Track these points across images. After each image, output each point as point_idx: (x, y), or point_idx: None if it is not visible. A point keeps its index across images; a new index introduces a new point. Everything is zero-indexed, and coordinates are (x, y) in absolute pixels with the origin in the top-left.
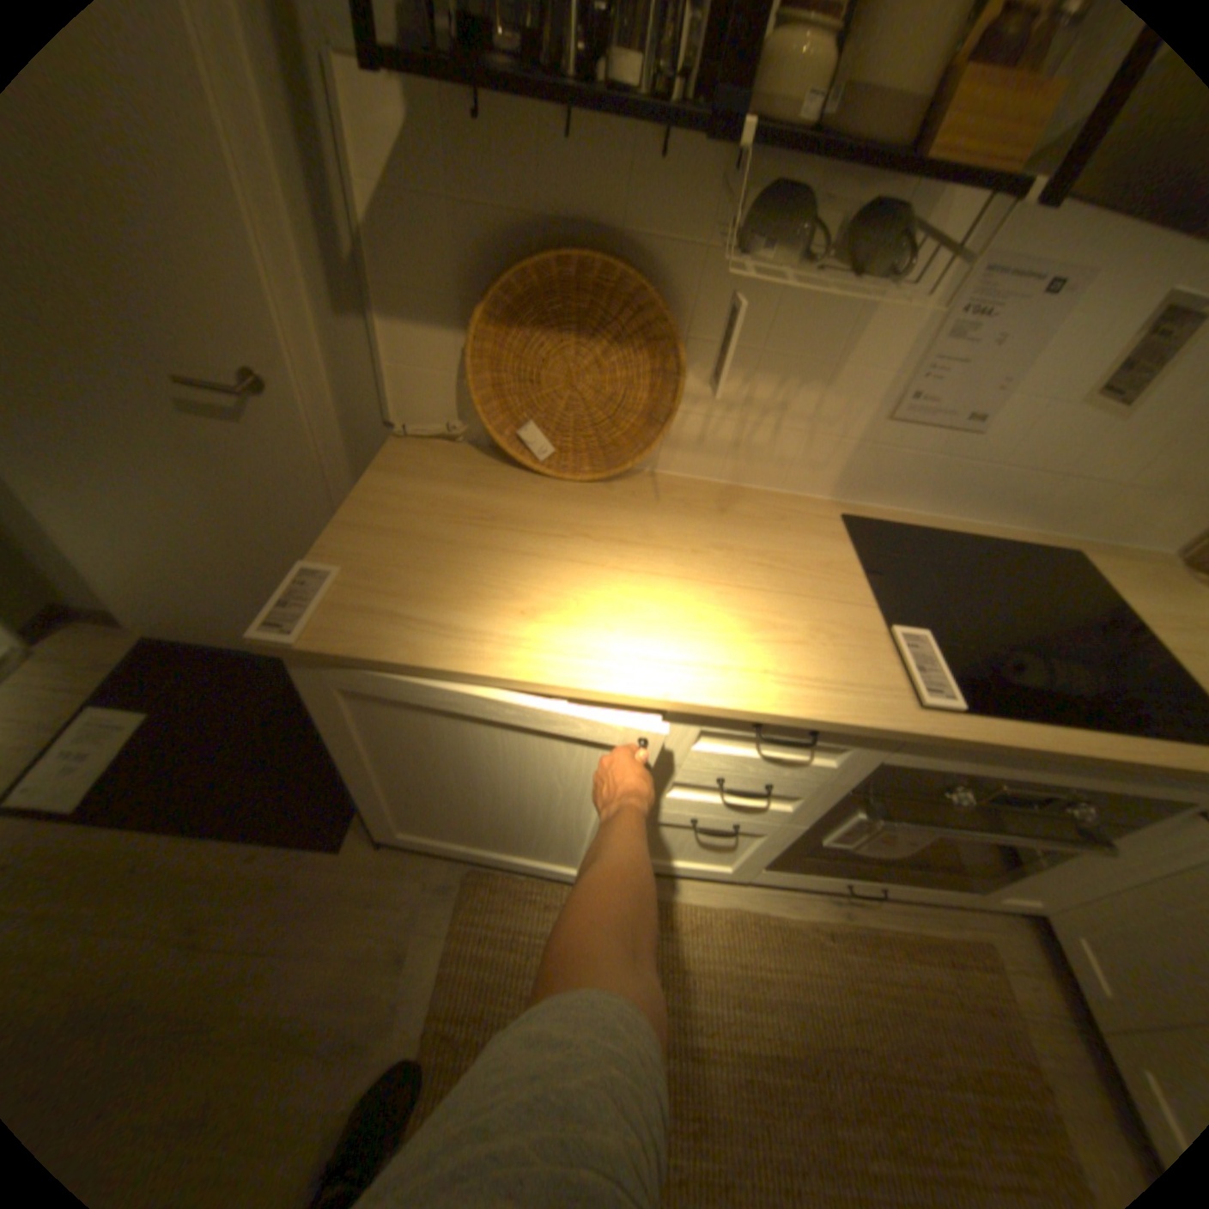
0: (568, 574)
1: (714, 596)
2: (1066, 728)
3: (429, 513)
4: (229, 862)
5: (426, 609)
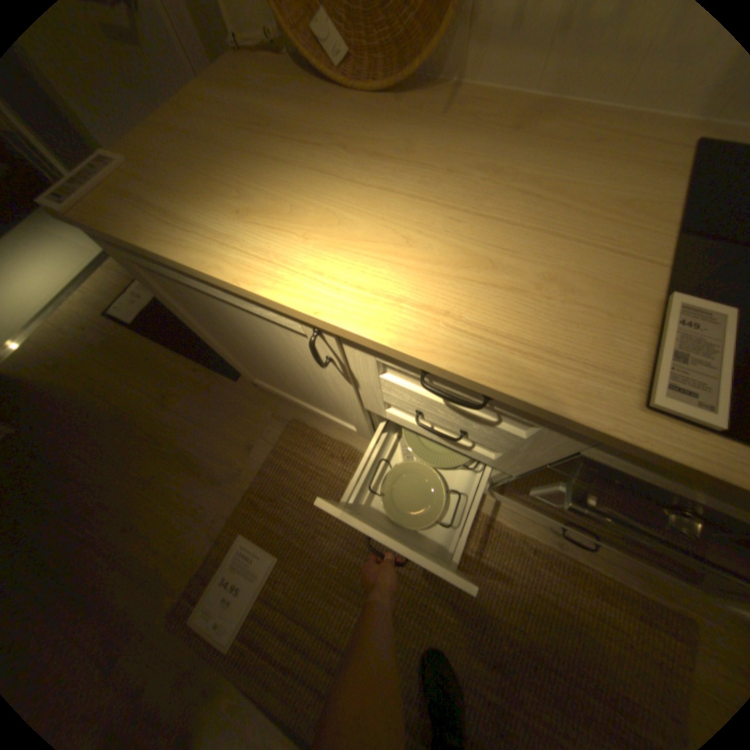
0: (297, 179)
1: (441, 219)
2: None
3: (214, 115)
4: (185, 369)
5: (159, 196)
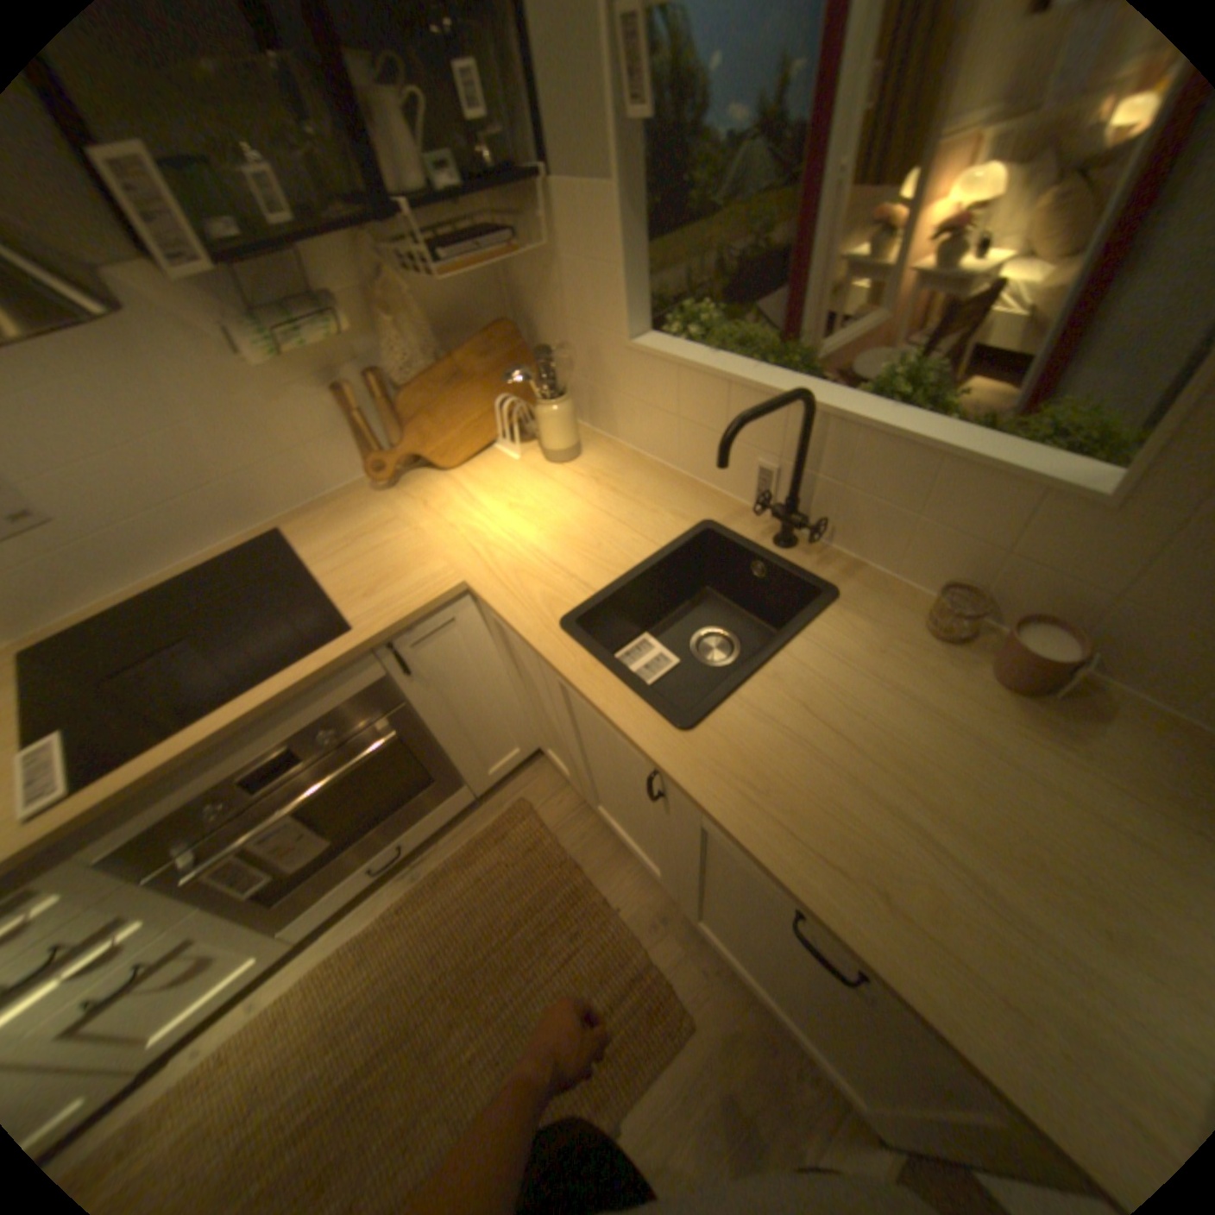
0: None
1: None
2: (181, 728)
3: None
4: None
5: None
